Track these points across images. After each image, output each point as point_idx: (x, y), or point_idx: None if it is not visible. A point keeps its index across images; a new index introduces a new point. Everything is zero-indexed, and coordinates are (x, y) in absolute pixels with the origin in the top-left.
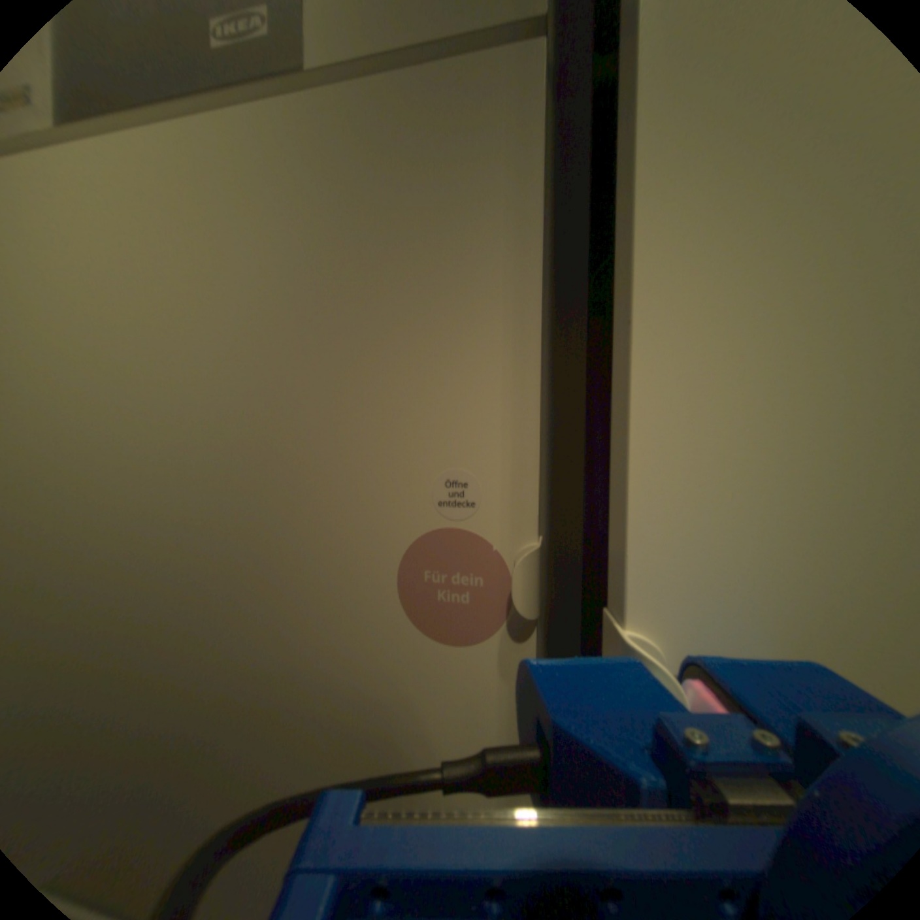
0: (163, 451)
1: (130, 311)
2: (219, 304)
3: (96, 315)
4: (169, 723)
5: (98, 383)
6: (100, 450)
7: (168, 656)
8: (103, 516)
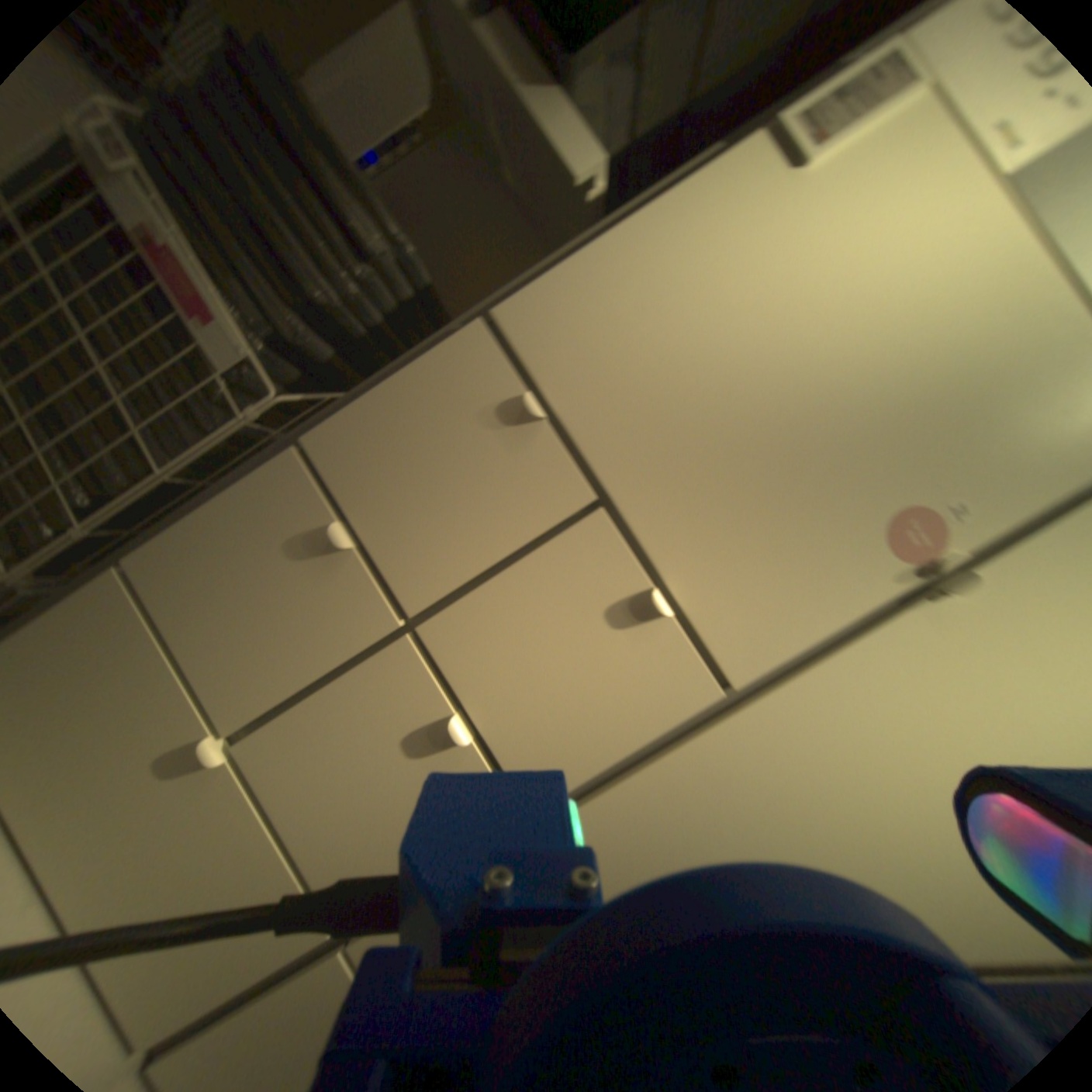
0: (868, 355)
1: (928, 291)
2: (965, 343)
3: (913, 270)
4: (728, 443)
5: (877, 293)
6: (841, 316)
7: (763, 422)
8: (806, 338)
